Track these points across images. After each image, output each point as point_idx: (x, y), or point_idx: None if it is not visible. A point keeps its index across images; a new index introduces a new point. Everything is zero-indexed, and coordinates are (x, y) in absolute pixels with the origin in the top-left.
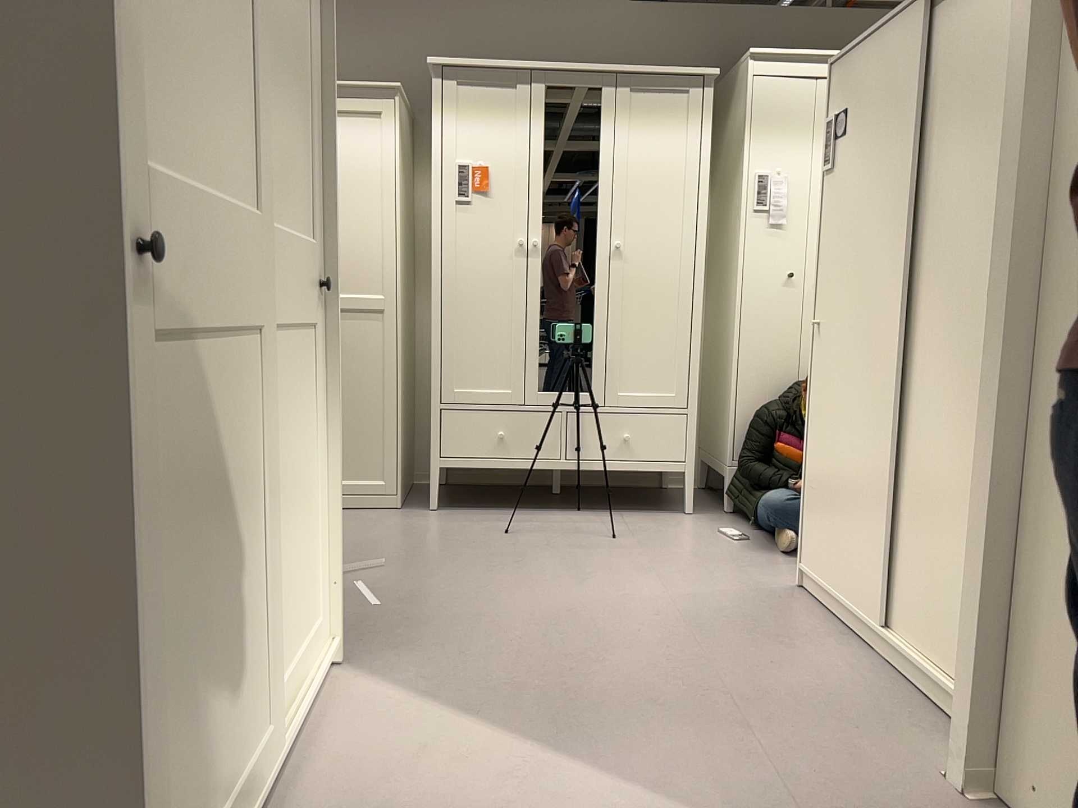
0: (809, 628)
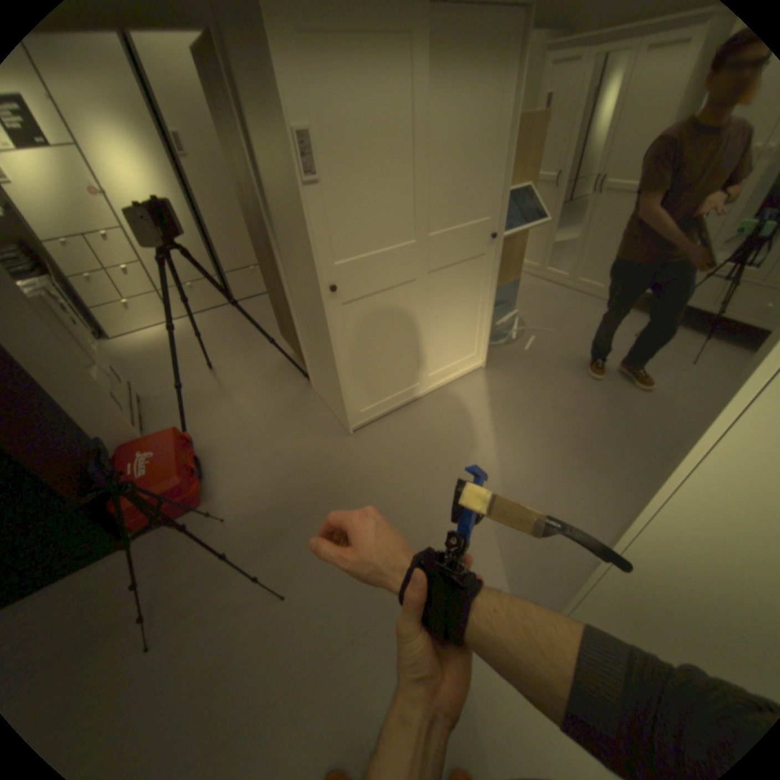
0: None
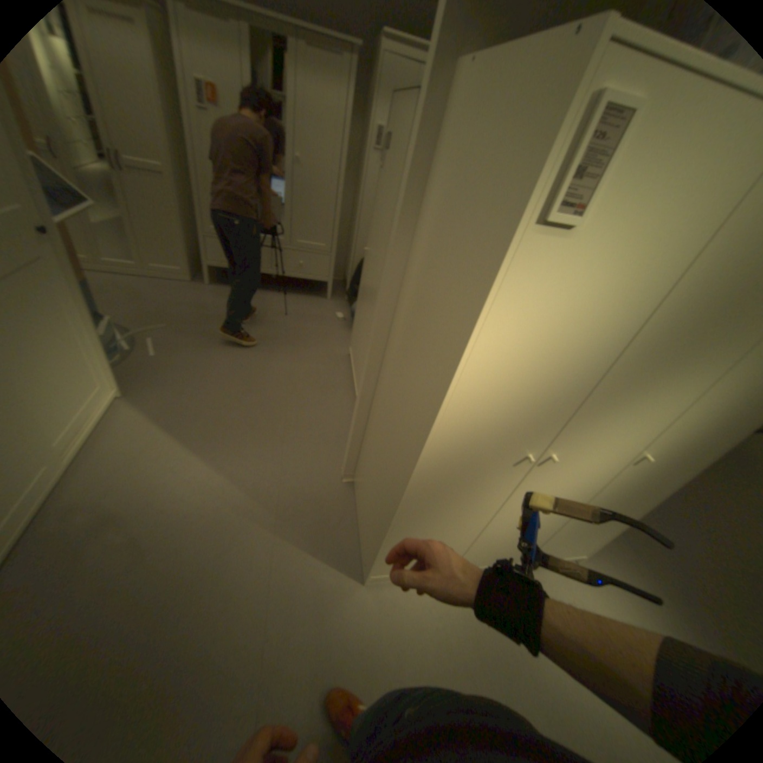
0: (338, 381)
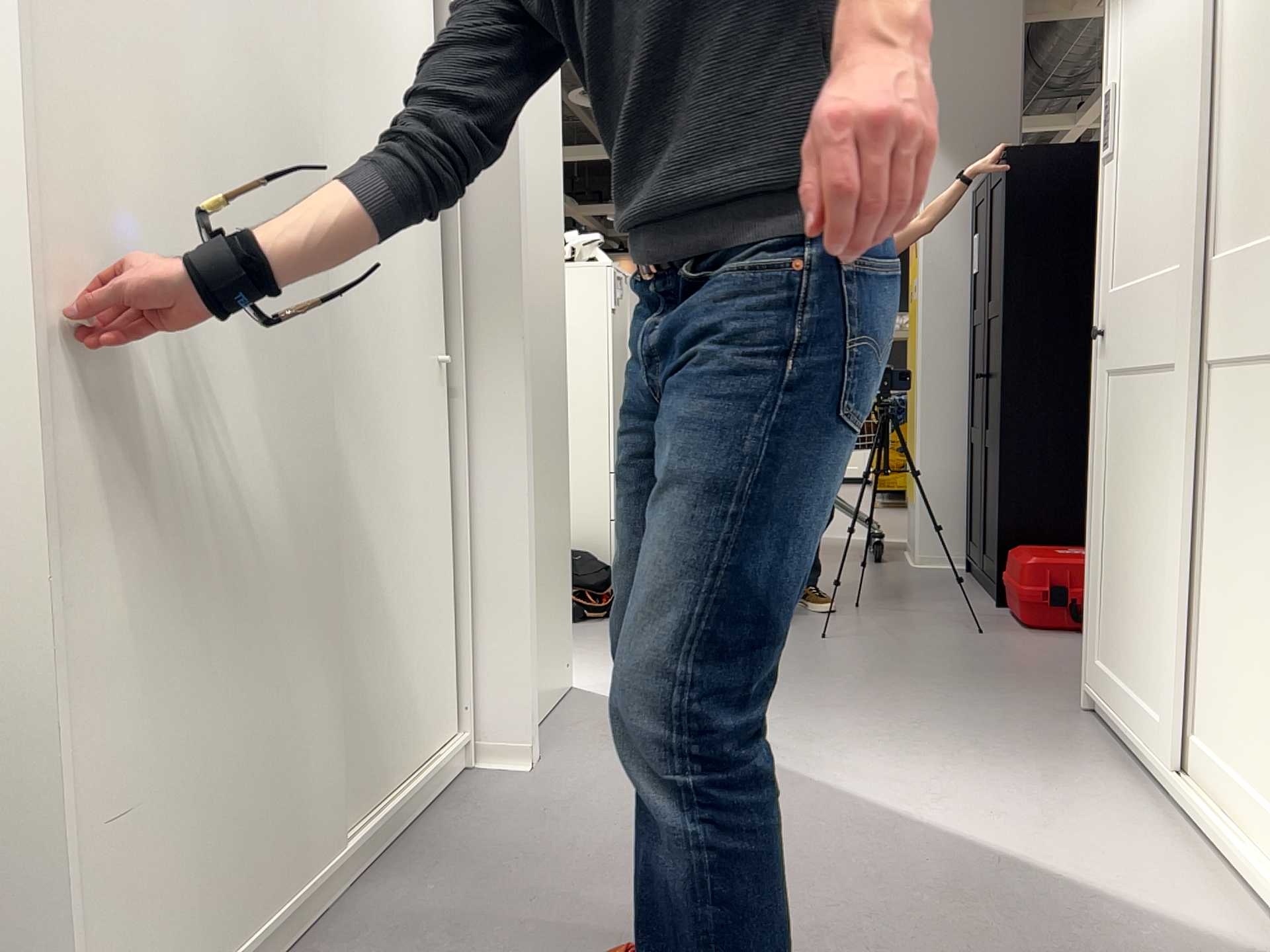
0: None
